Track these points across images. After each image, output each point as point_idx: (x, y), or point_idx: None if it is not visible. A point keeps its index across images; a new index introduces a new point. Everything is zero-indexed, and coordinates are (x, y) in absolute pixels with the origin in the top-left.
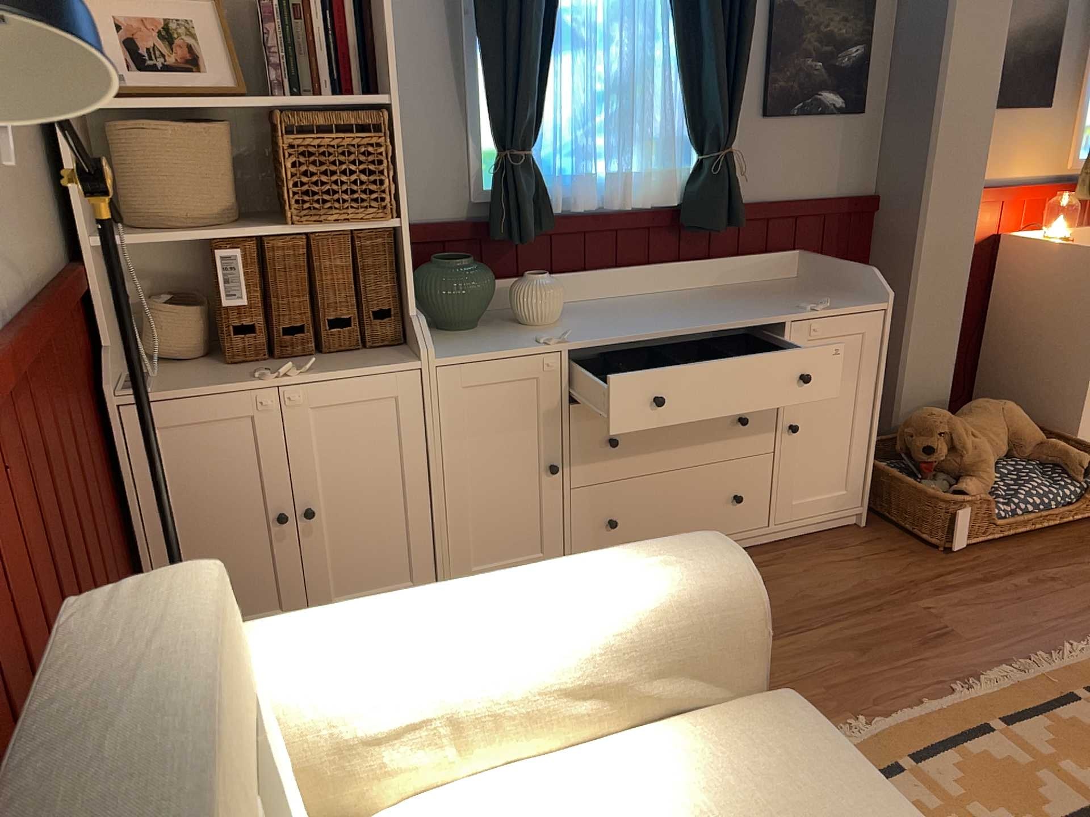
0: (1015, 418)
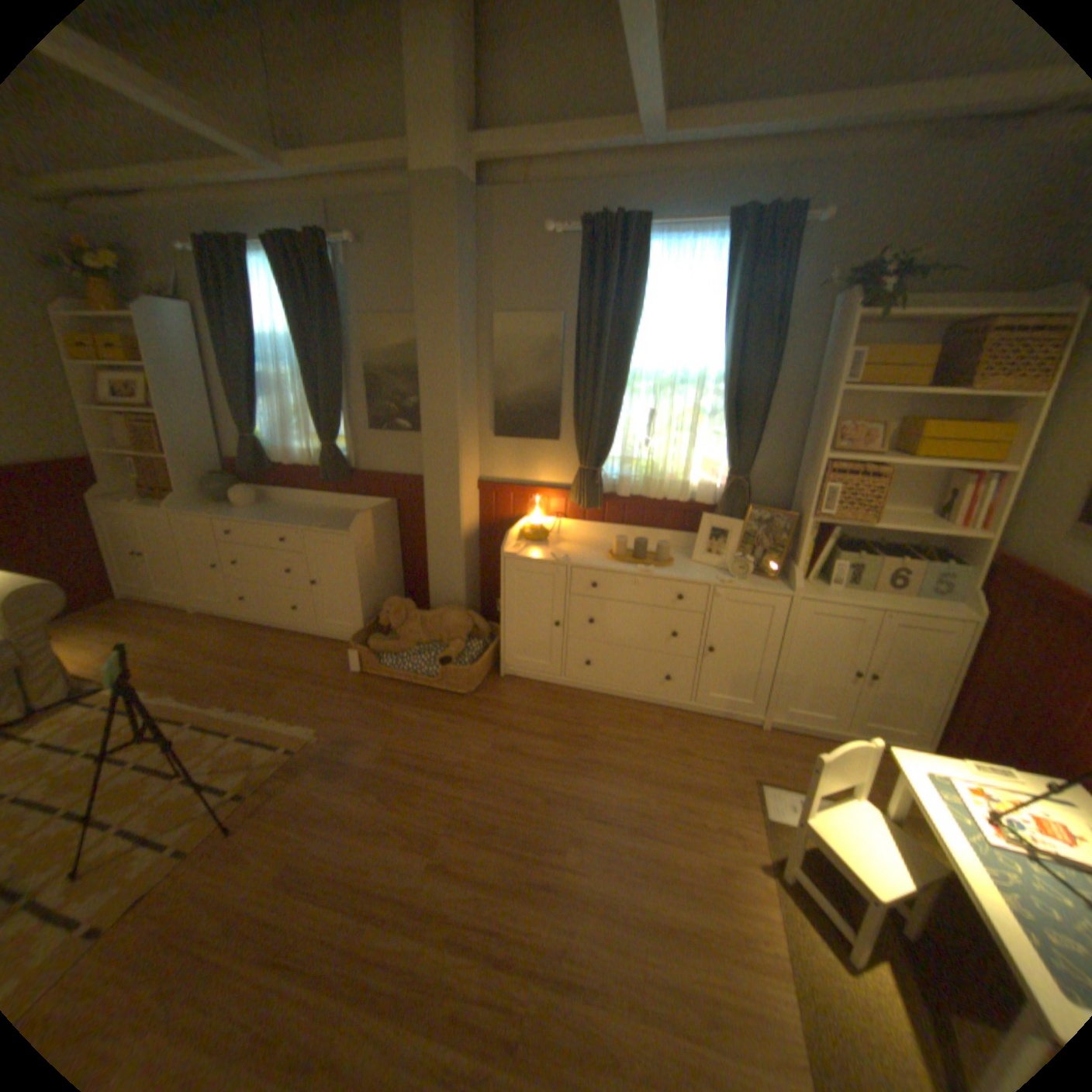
0: (450, 621)
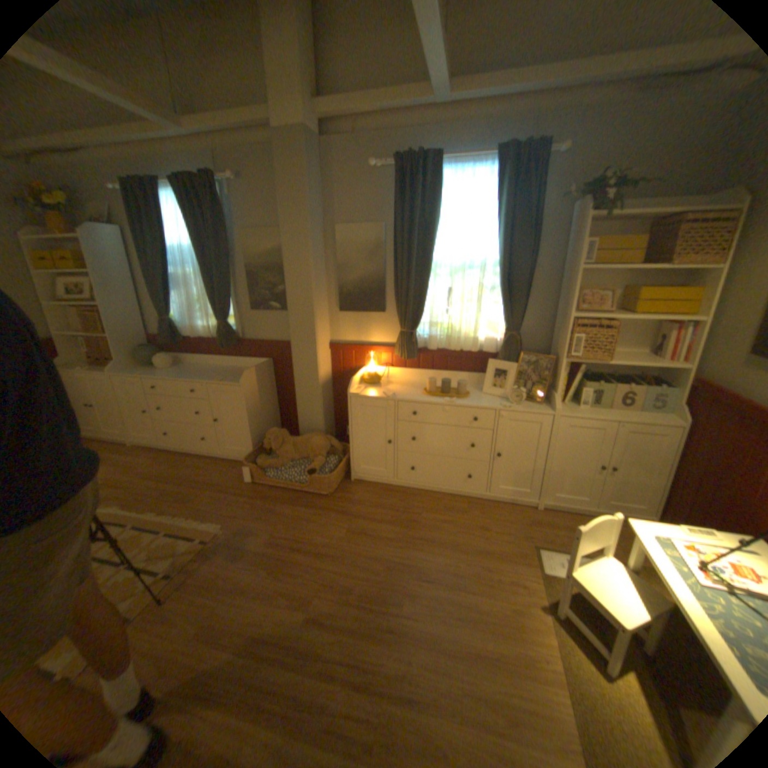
0: (314, 443)
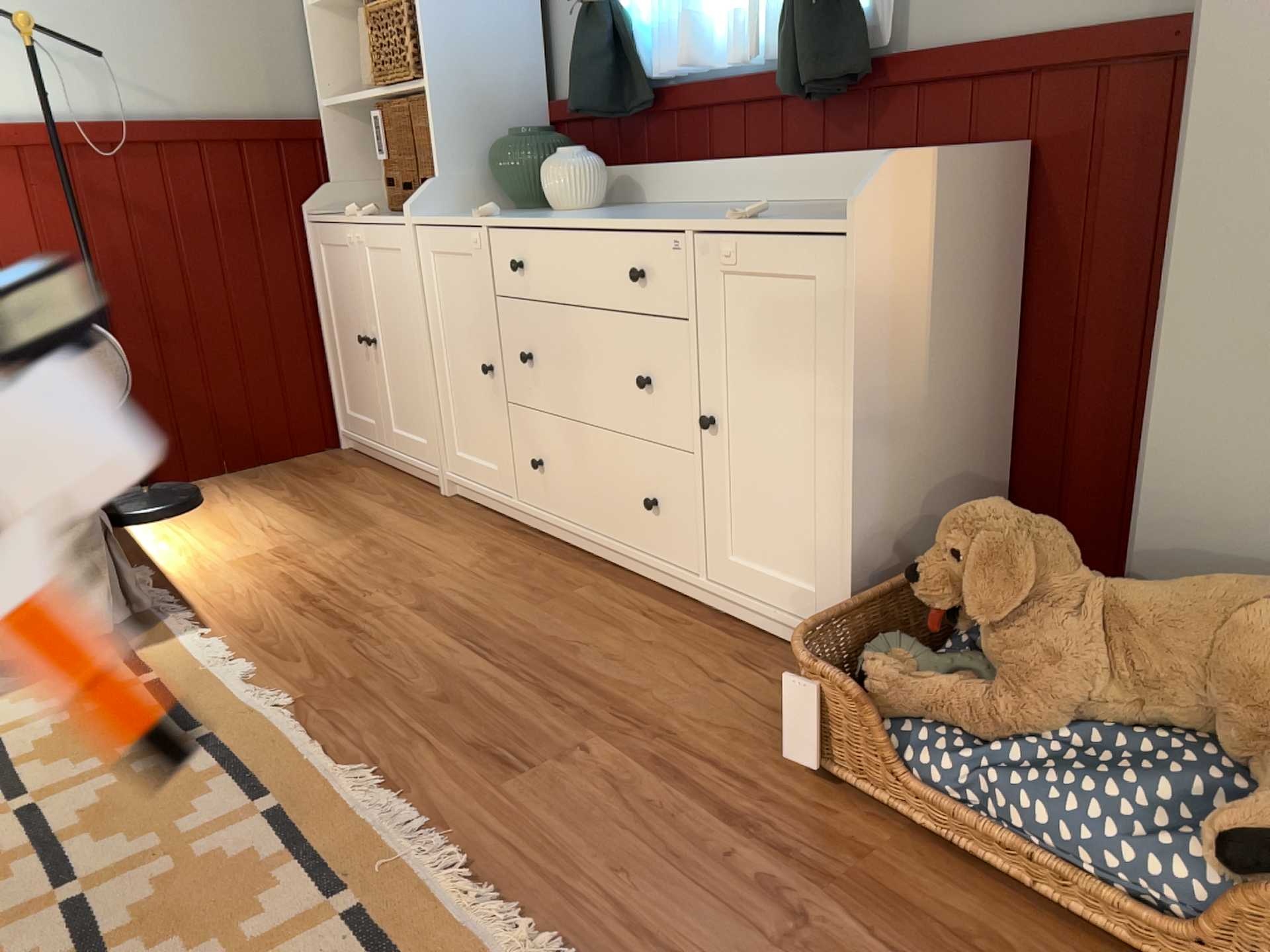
0: None
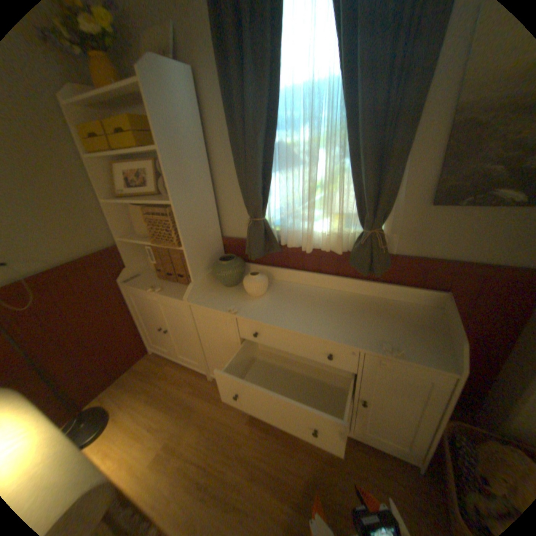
0: None
